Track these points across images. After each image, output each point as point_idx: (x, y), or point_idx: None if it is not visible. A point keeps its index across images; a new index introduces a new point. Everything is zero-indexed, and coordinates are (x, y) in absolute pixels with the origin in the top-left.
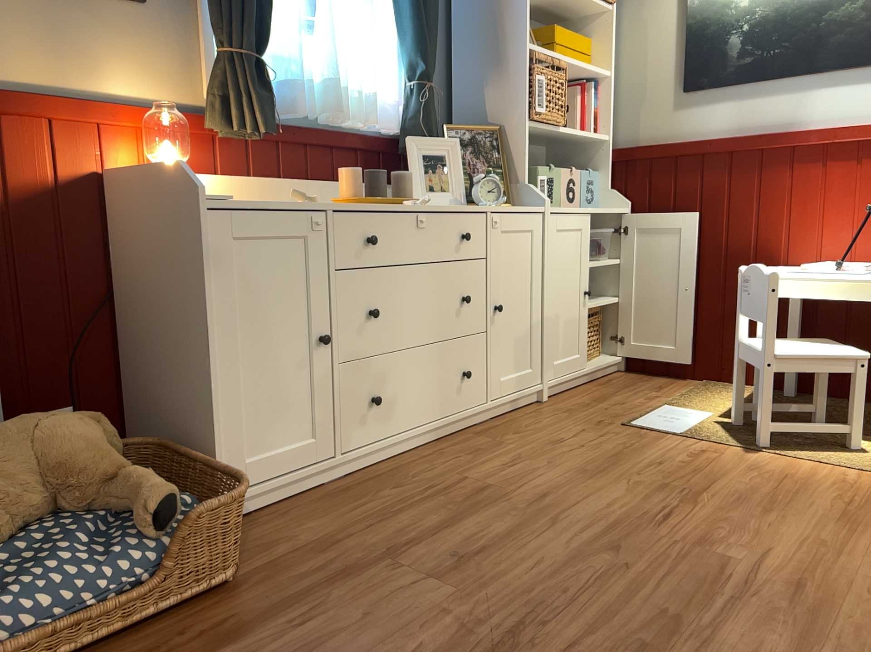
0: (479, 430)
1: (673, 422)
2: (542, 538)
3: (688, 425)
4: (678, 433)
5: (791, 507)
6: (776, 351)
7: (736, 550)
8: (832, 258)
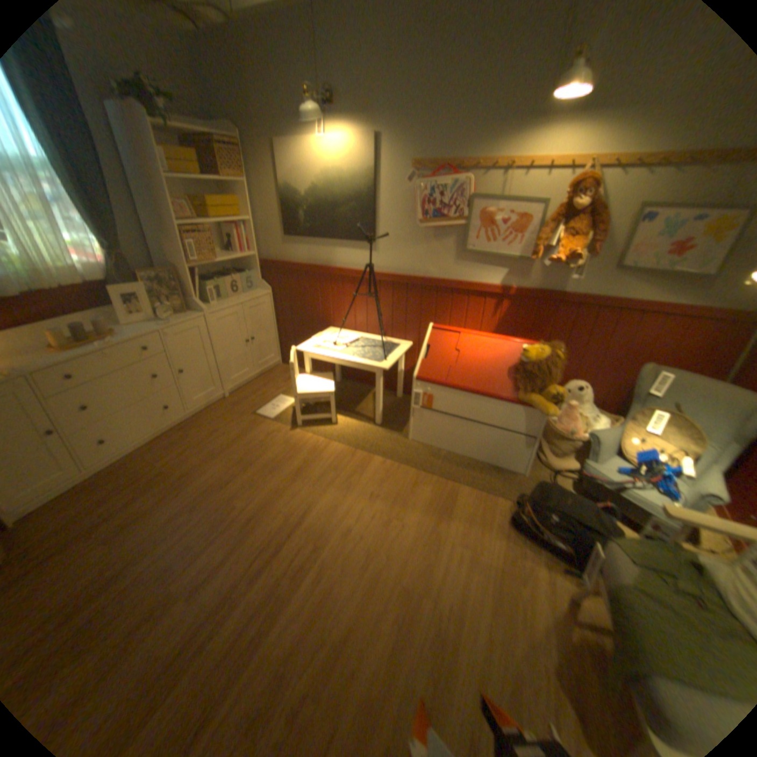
0: (180, 426)
1: (274, 410)
2: (165, 507)
3: (279, 411)
4: (271, 418)
5: (281, 468)
6: (299, 390)
7: (240, 500)
8: (348, 327)
